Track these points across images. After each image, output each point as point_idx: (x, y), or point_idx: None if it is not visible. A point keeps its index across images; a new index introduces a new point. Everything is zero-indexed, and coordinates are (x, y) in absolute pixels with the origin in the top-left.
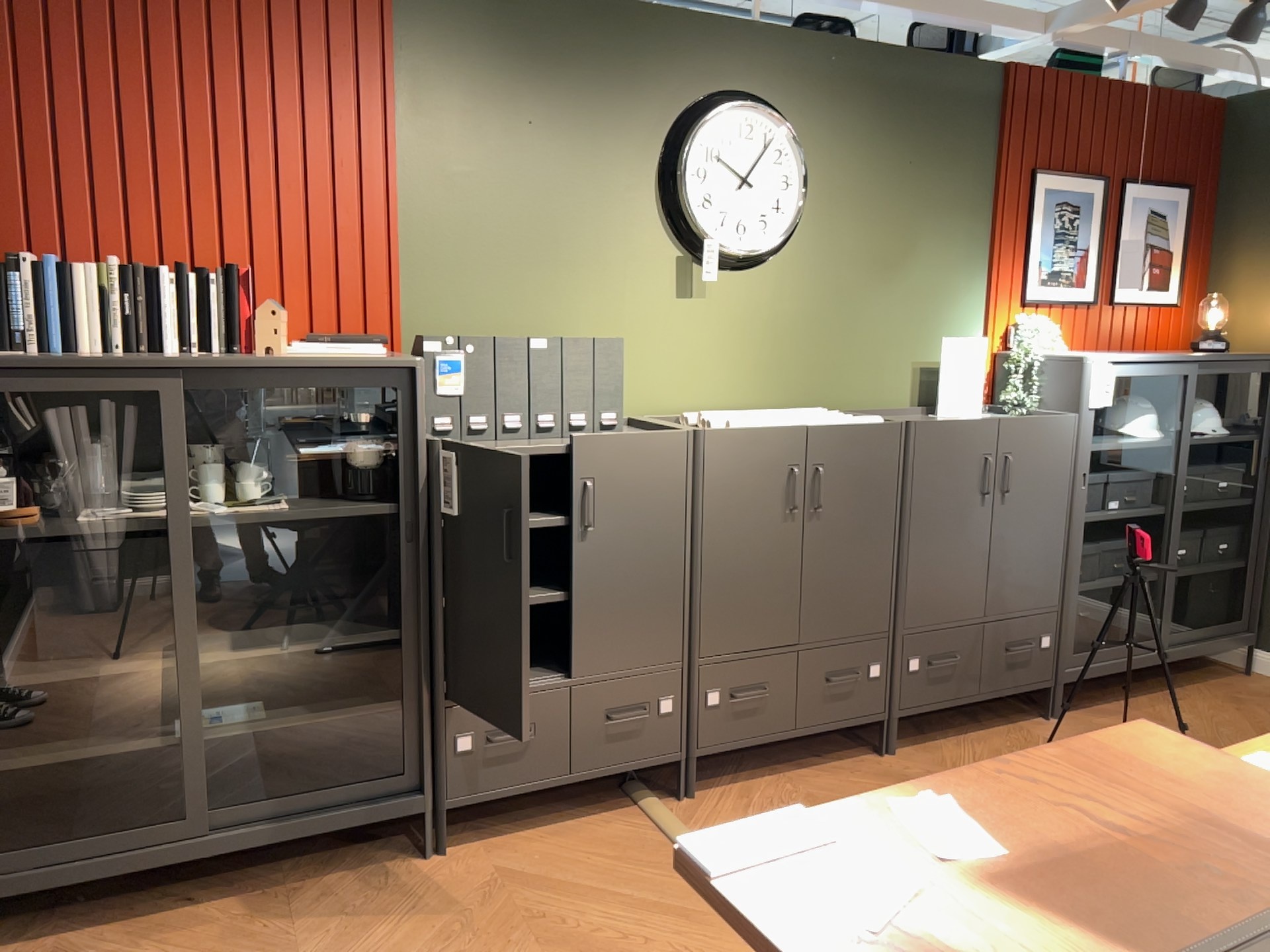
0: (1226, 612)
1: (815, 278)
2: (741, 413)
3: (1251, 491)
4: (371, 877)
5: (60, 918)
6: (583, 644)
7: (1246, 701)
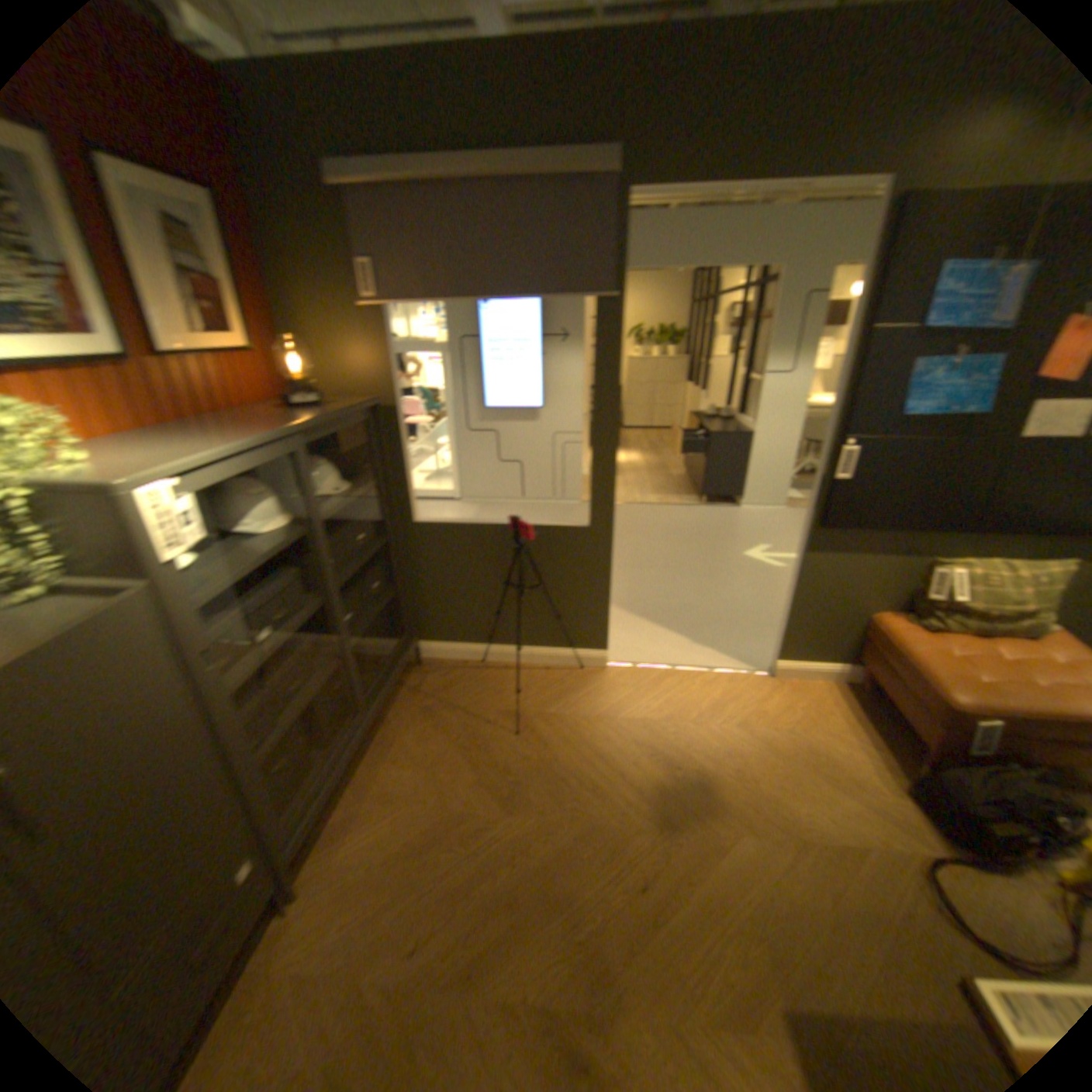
0: (393, 629)
1: None
2: None
3: (383, 526)
4: None
5: None
6: None
7: (436, 711)
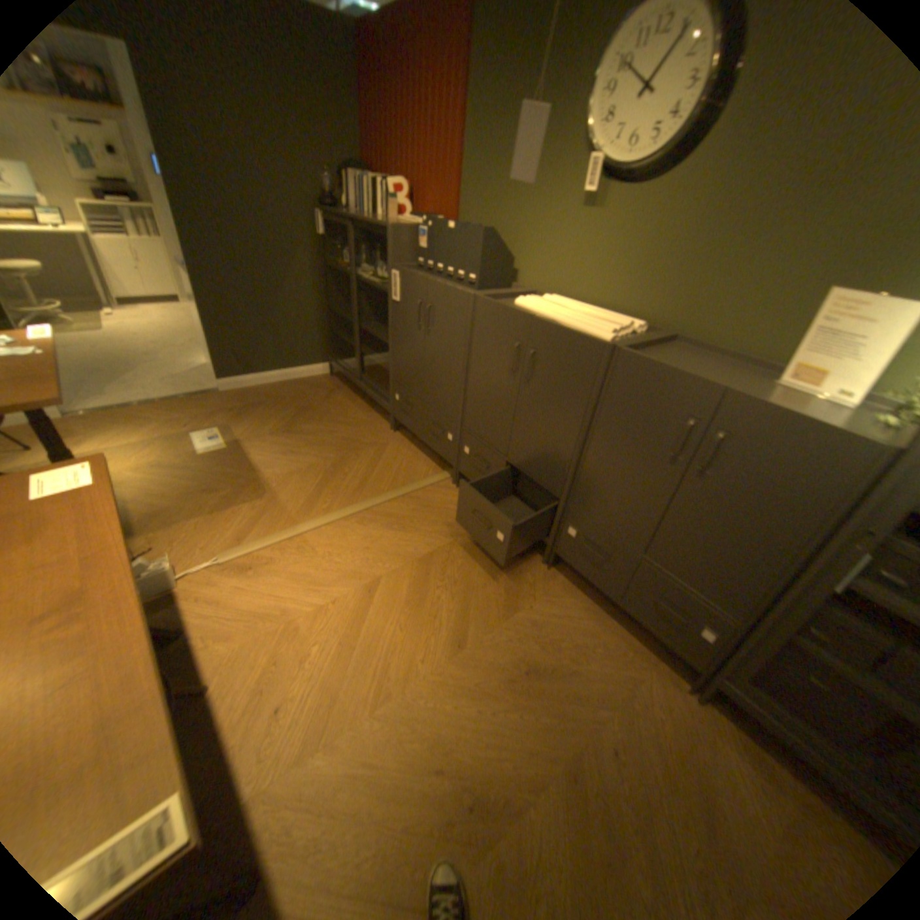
0: None
1: (710, 193)
2: (564, 302)
3: None
4: (378, 422)
5: (352, 385)
6: (426, 384)
7: None
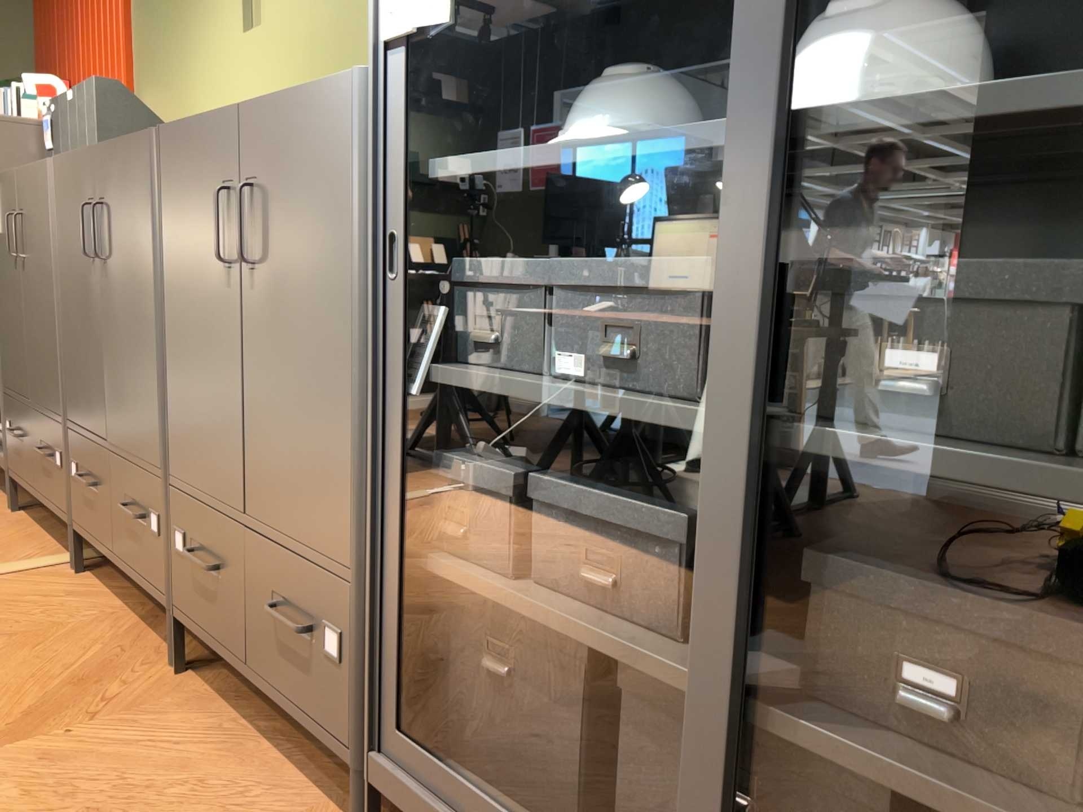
0: None
1: None
2: None
3: None
4: None
5: None
6: (31, 369)
7: None
